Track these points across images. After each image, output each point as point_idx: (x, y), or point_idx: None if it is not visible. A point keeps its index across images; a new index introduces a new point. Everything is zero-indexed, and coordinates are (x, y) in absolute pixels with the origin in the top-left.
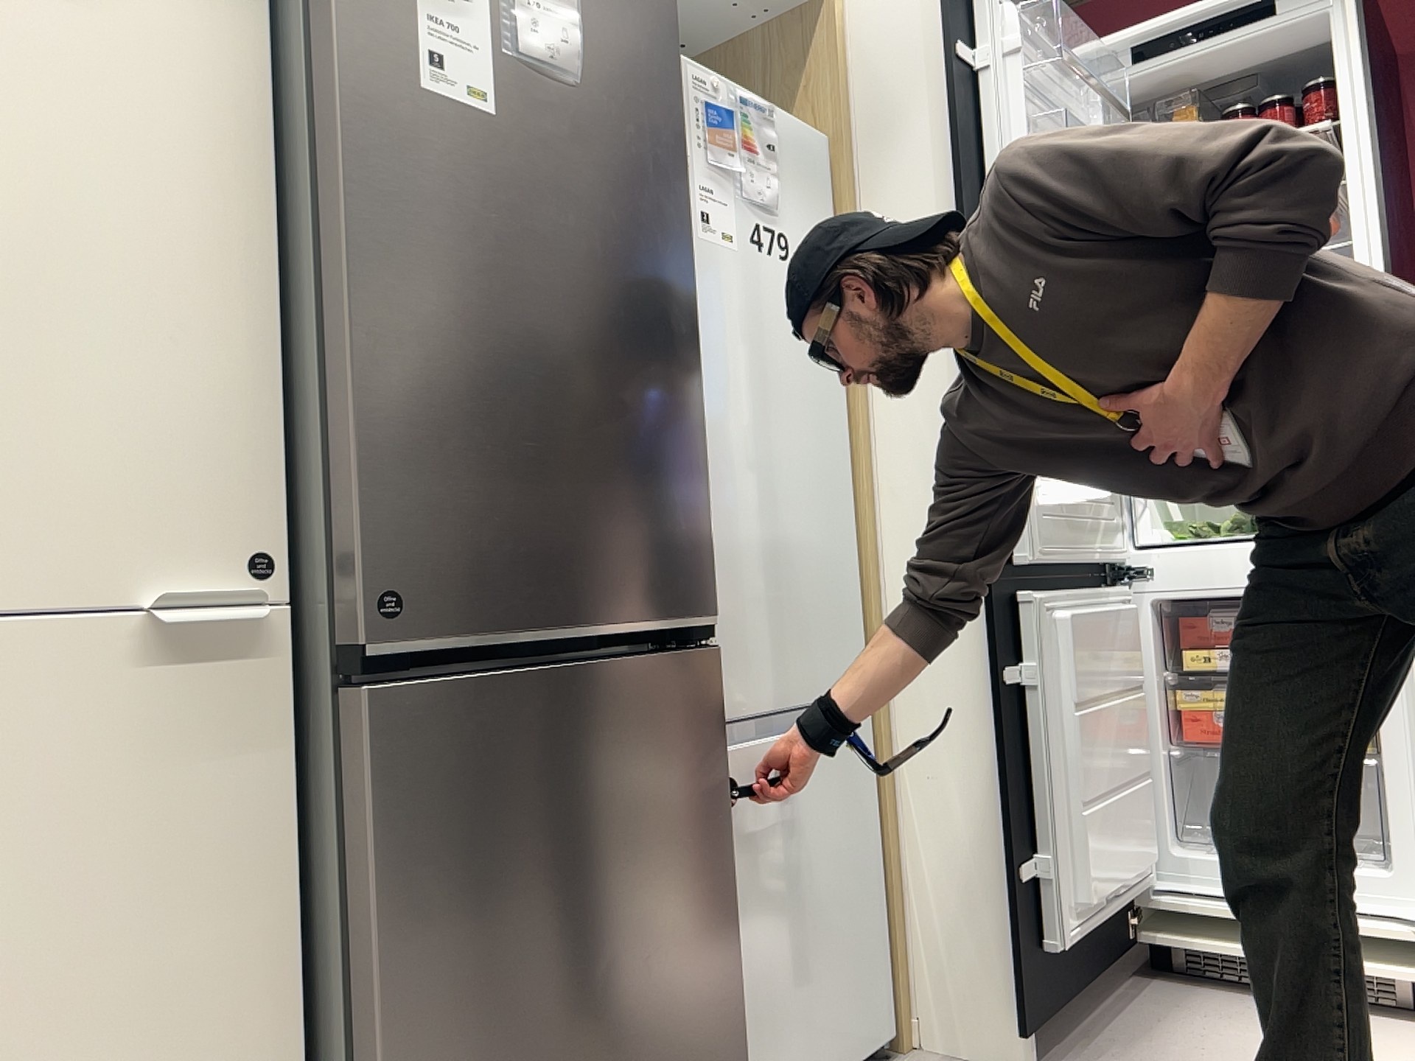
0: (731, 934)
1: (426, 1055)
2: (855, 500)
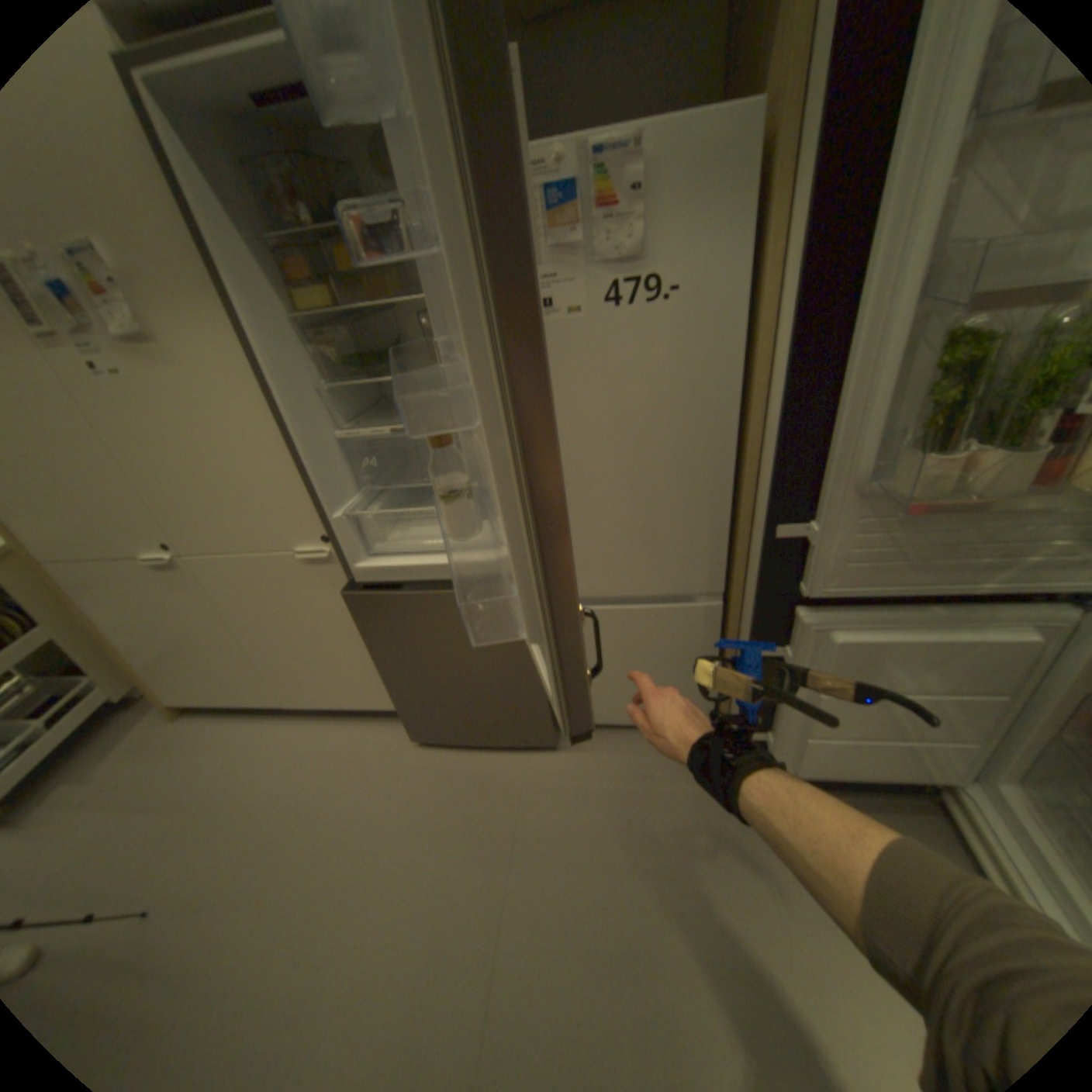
0: (537, 679)
1: (394, 675)
2: (741, 473)
